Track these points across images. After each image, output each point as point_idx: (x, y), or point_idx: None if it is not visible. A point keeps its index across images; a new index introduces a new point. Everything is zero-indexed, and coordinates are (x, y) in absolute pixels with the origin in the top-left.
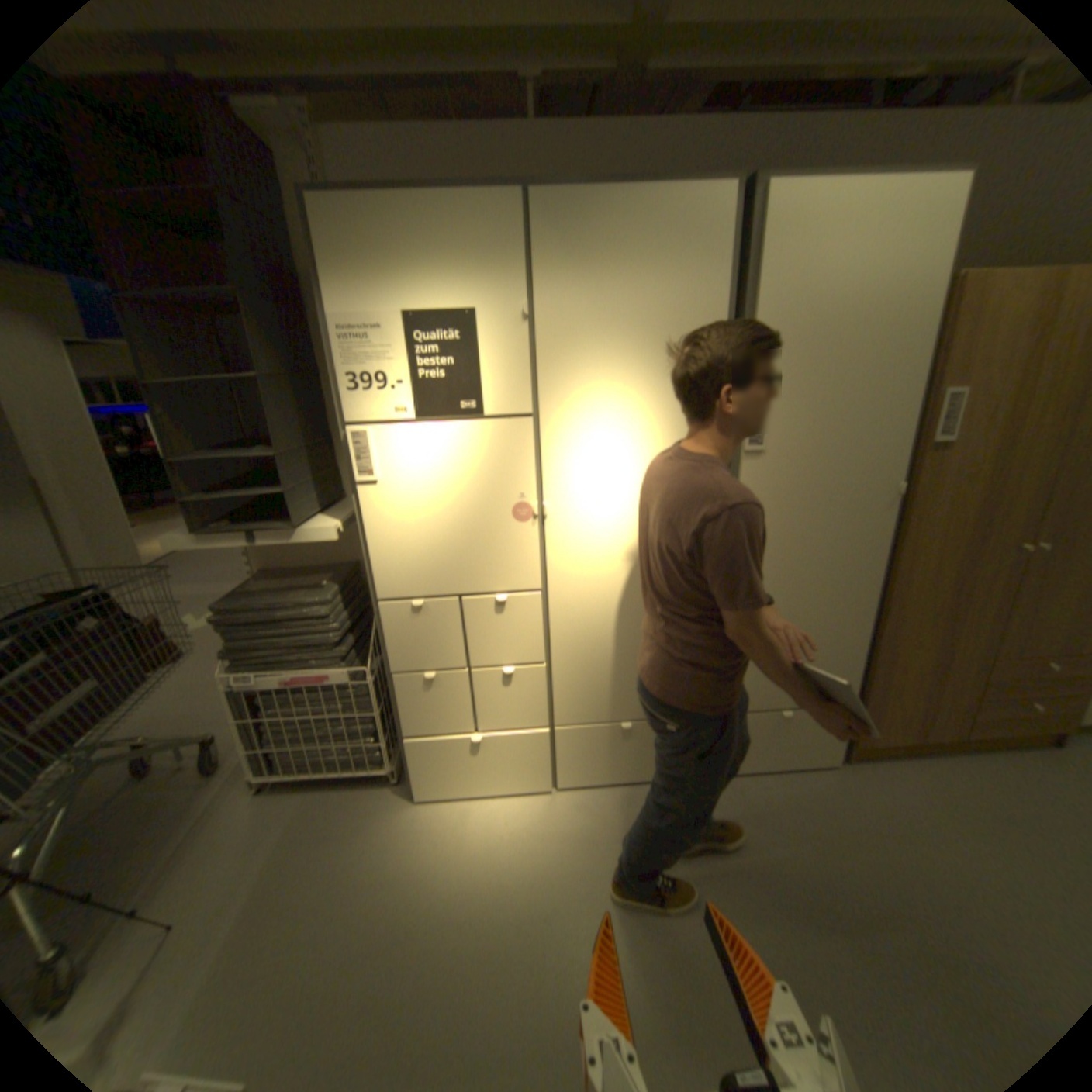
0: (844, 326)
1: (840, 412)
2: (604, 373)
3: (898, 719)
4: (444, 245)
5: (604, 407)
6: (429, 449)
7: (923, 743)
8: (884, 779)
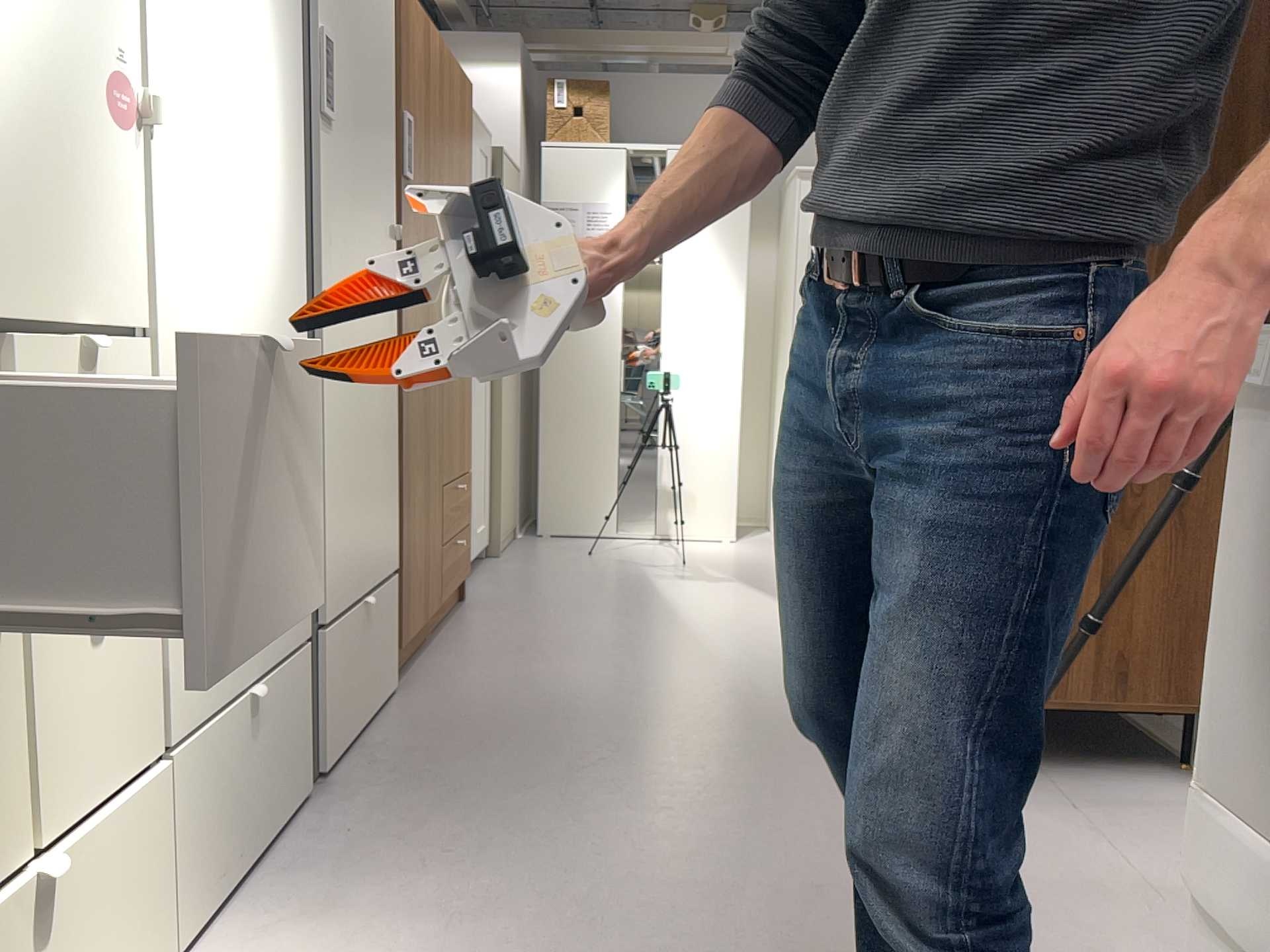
0: None
1: (362, 97)
2: None
3: (413, 585)
4: None
5: None
6: None
7: (425, 619)
8: (430, 678)
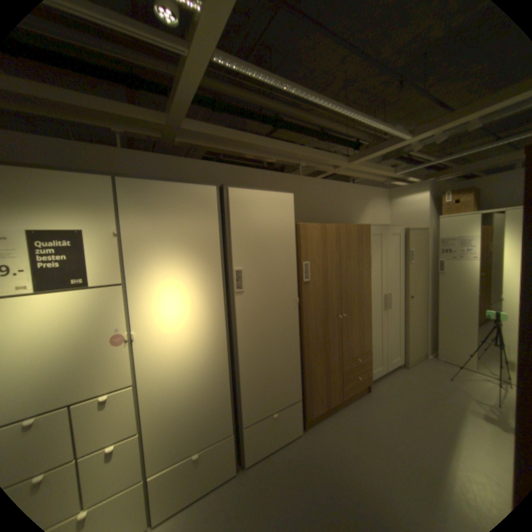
0: (265, 241)
1: (270, 273)
2: (163, 260)
3: (318, 401)
4: (61, 197)
5: (165, 277)
6: (45, 309)
7: (329, 408)
8: (319, 433)
